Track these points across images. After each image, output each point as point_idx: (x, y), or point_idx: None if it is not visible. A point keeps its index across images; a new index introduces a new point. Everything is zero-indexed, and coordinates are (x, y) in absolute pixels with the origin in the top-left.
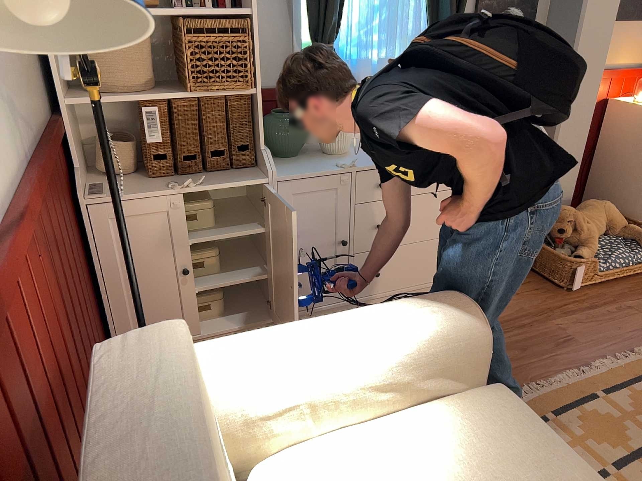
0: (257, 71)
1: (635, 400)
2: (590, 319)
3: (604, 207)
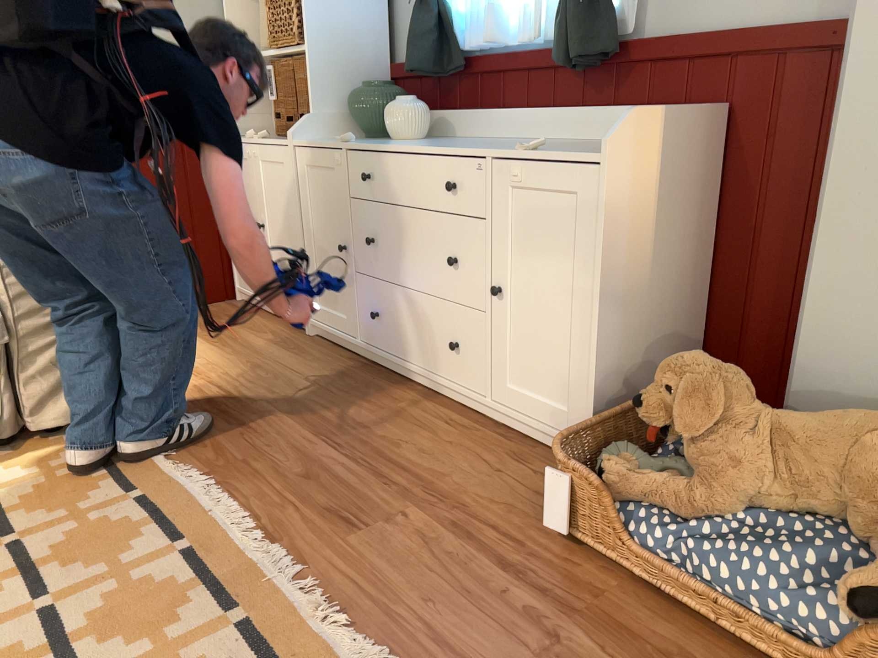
0: (306, 26)
1: (164, 586)
2: (450, 558)
3: (873, 433)
